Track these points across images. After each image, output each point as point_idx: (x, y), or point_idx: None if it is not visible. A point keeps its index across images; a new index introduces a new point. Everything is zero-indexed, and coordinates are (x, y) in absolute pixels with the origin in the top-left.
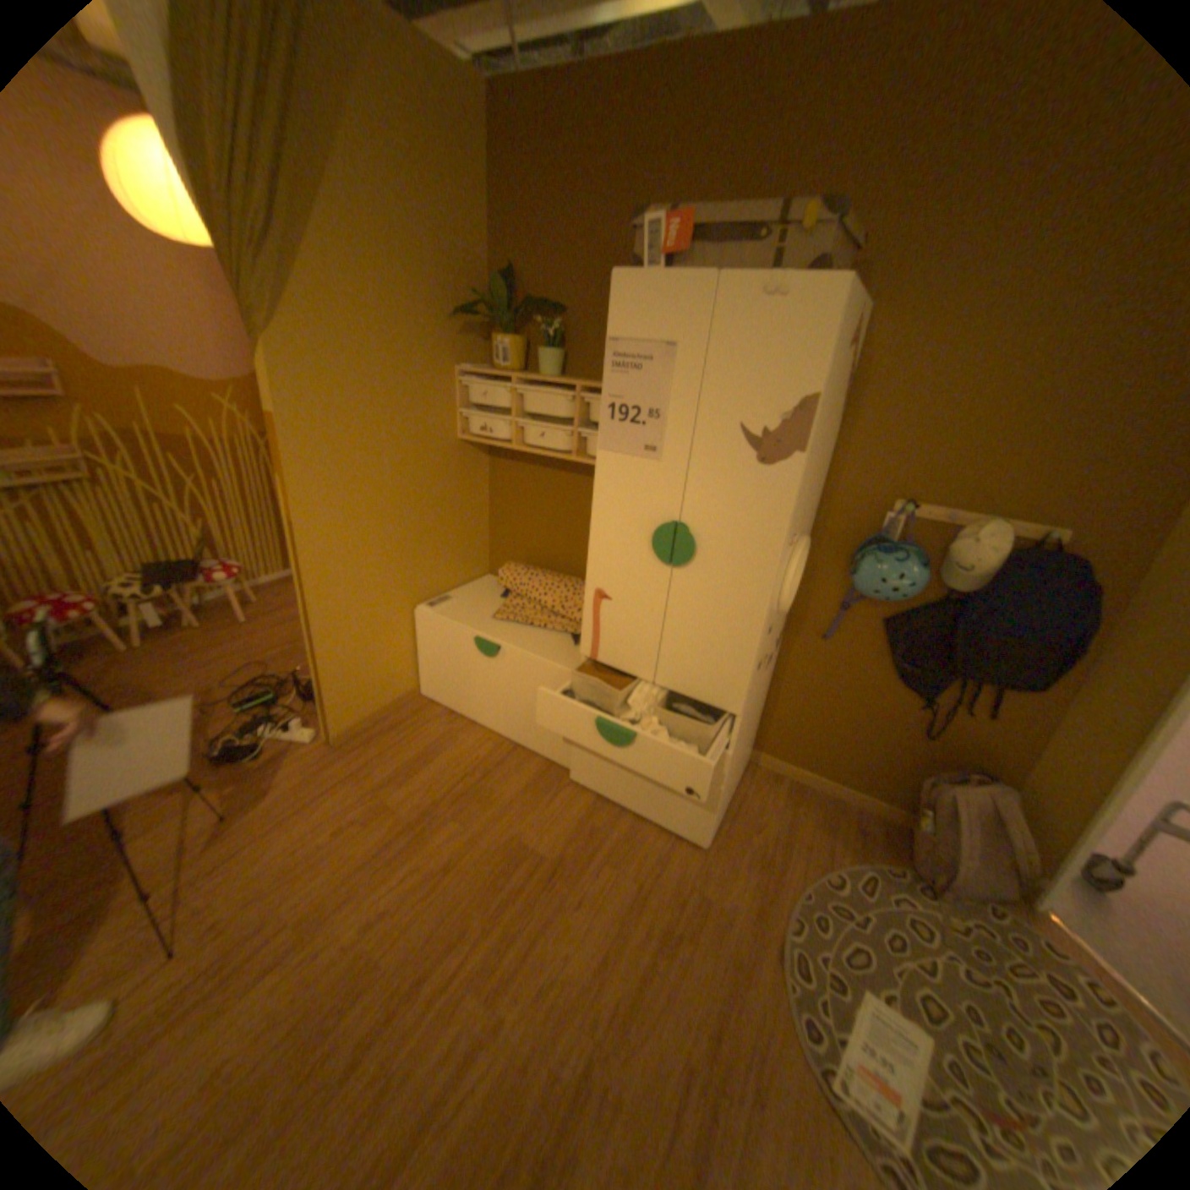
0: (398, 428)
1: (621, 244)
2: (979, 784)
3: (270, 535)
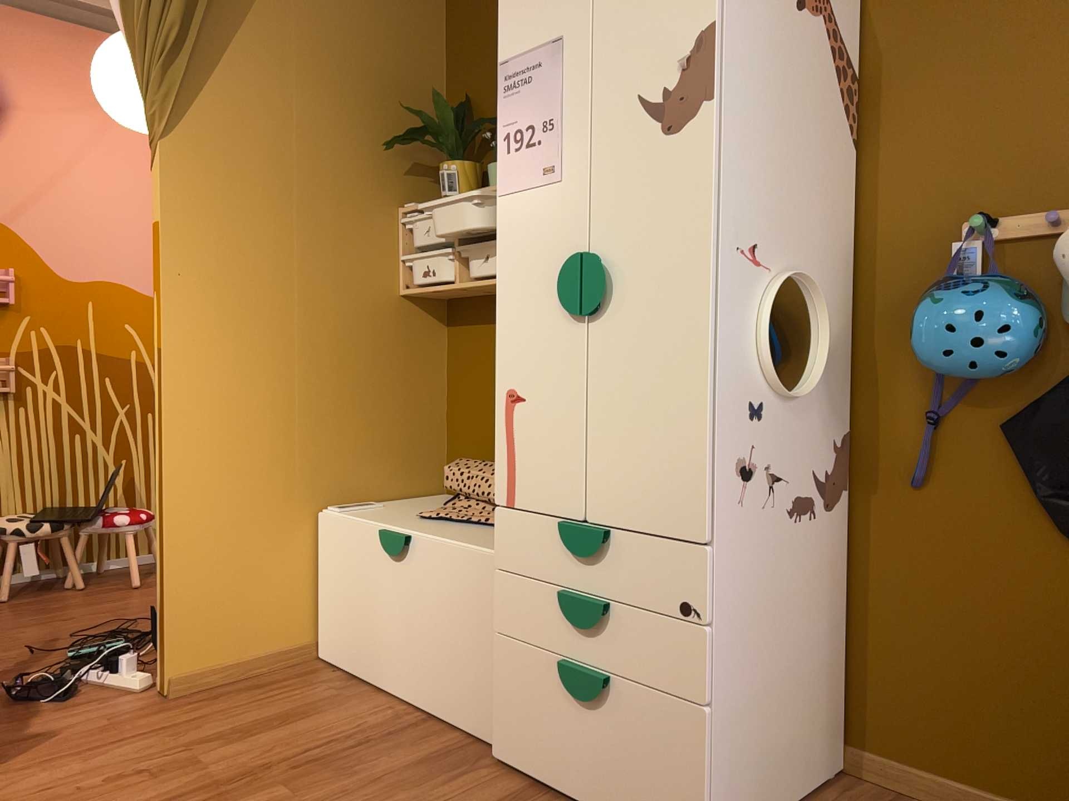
0: (315, 264)
1: None
2: None
3: None
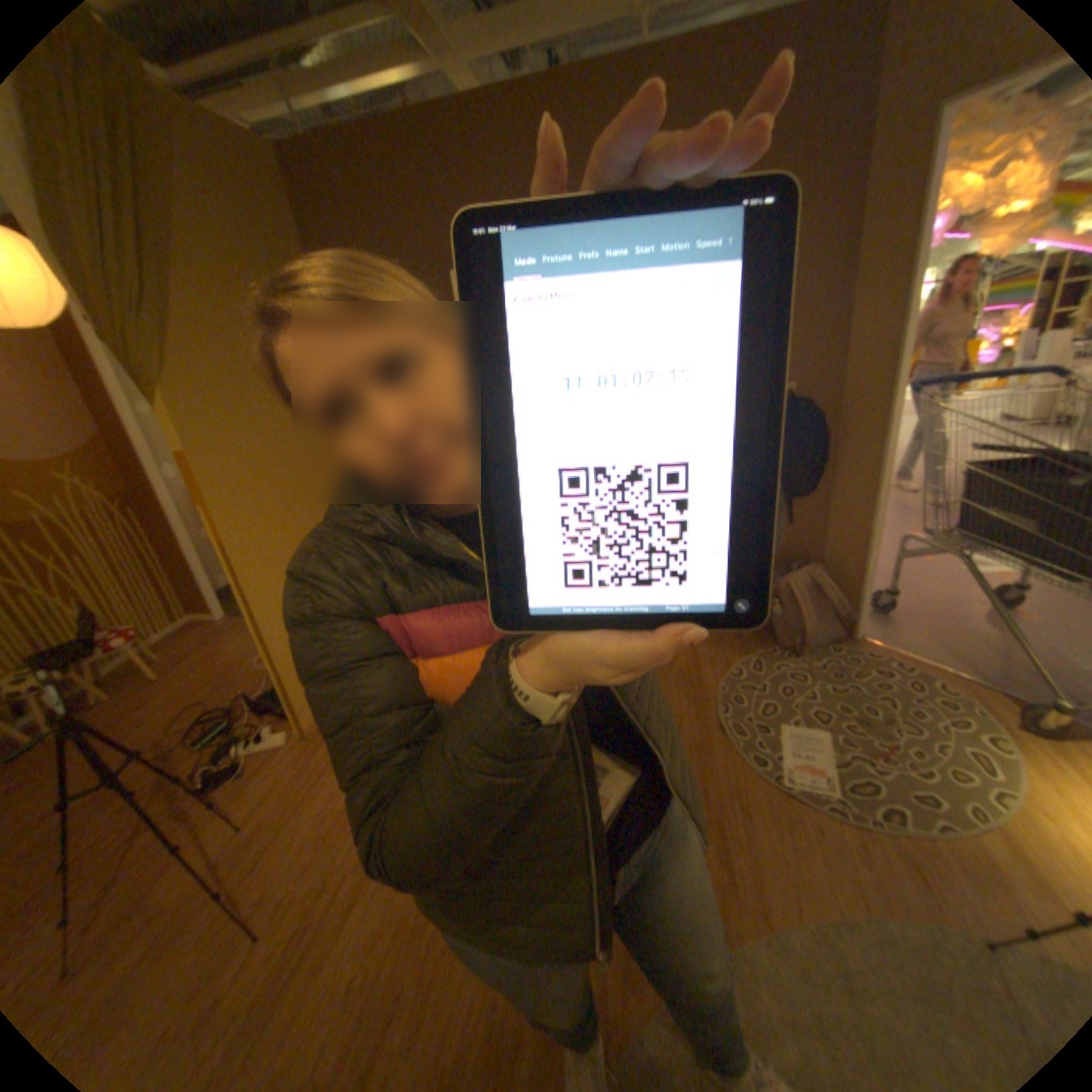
0: (282, 444)
1: (429, 255)
2: (797, 568)
3: (145, 594)
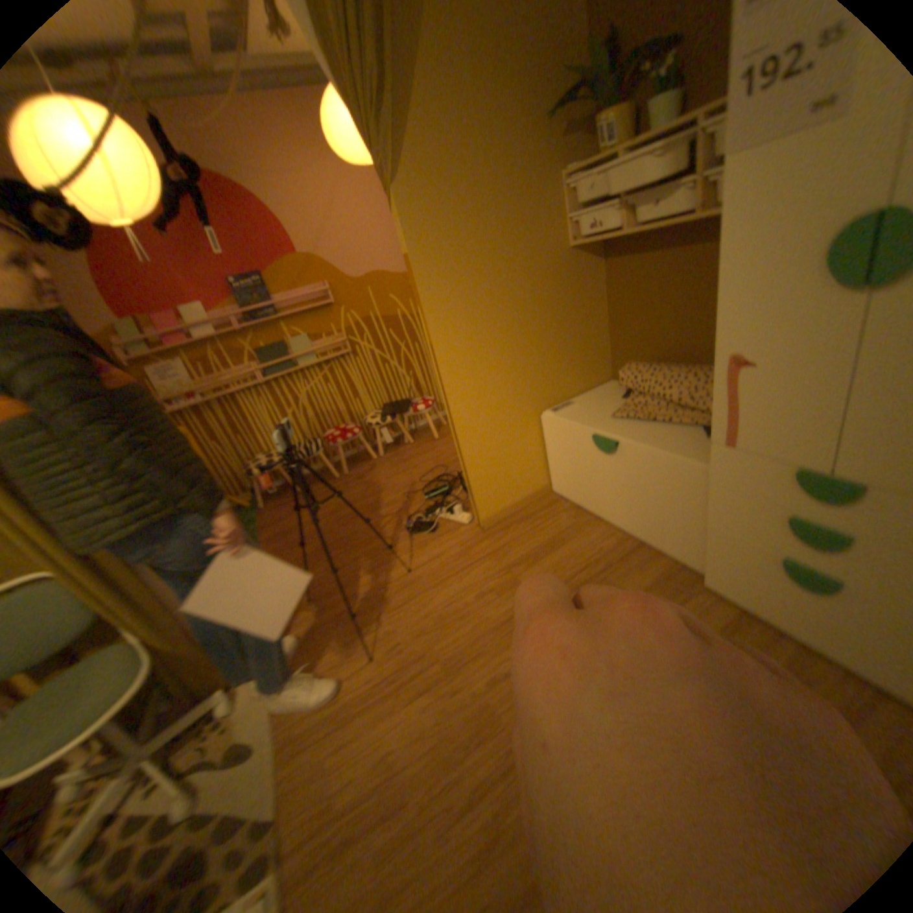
0: (510, 243)
1: None
2: None
3: None
